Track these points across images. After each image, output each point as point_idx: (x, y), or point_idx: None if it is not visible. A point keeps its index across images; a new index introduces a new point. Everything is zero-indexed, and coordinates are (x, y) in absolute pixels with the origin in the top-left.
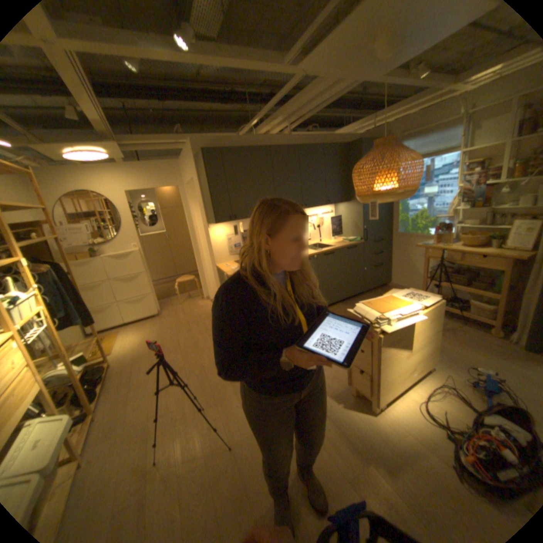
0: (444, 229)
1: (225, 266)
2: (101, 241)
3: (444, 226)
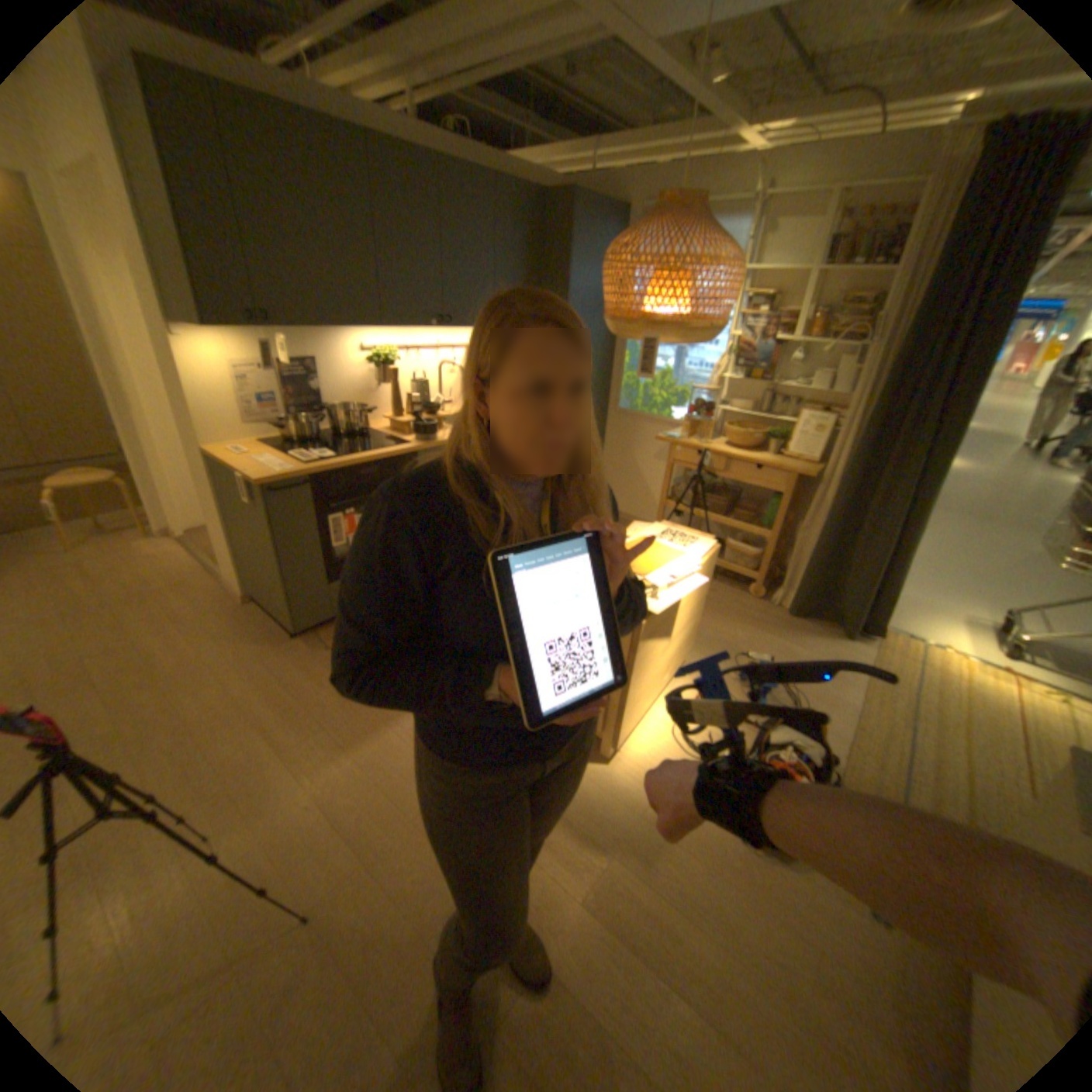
0: (695, 412)
1: (232, 453)
2: None
3: (696, 406)
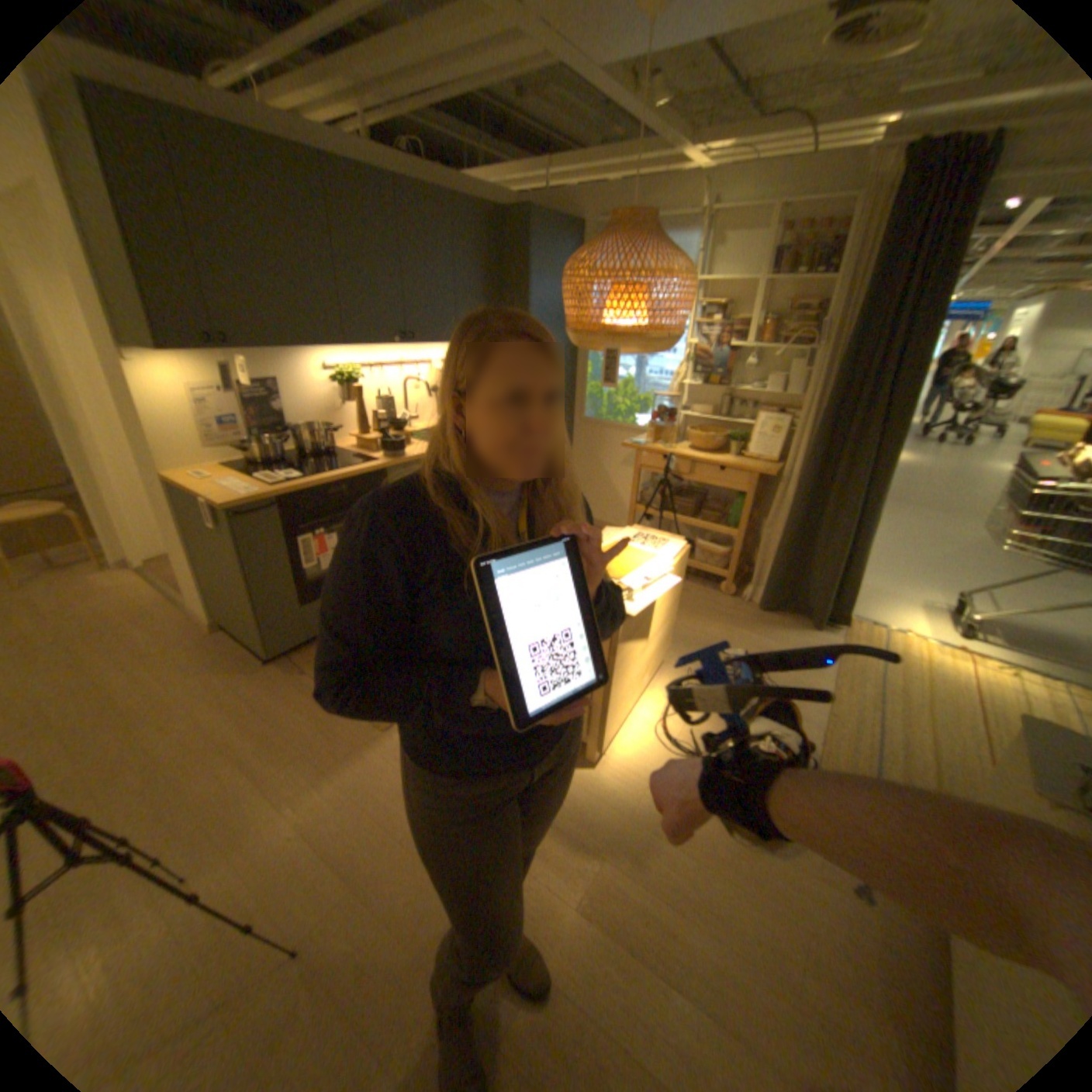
0: (658, 418)
1: (193, 479)
2: None
3: (659, 413)
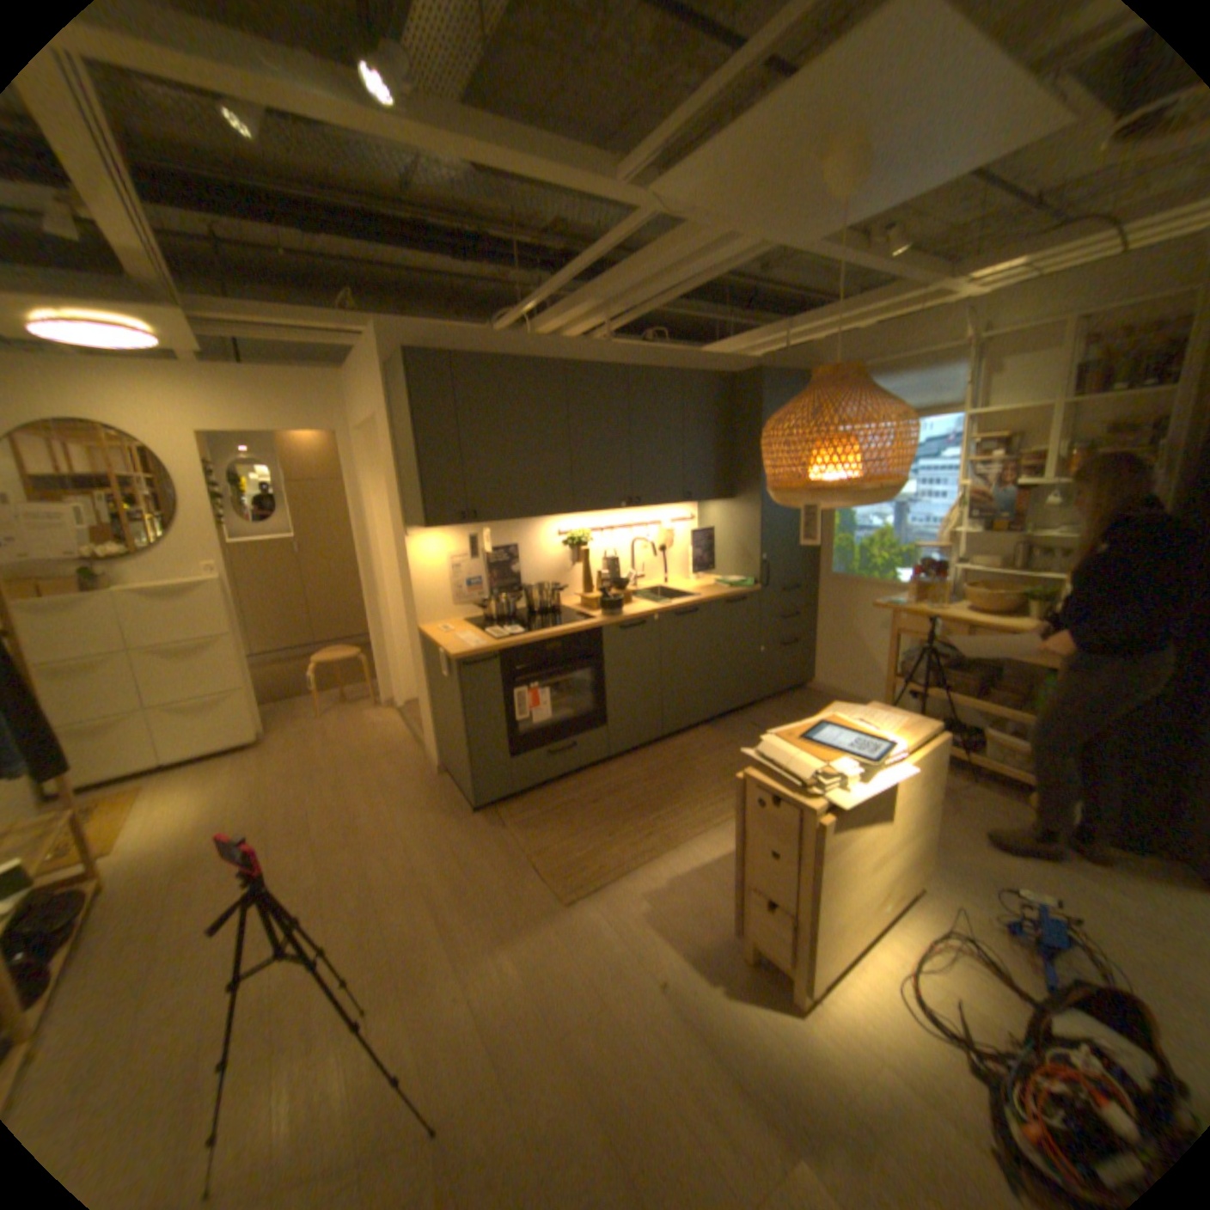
0: (928, 572)
1: (442, 631)
2: (118, 553)
3: (929, 565)
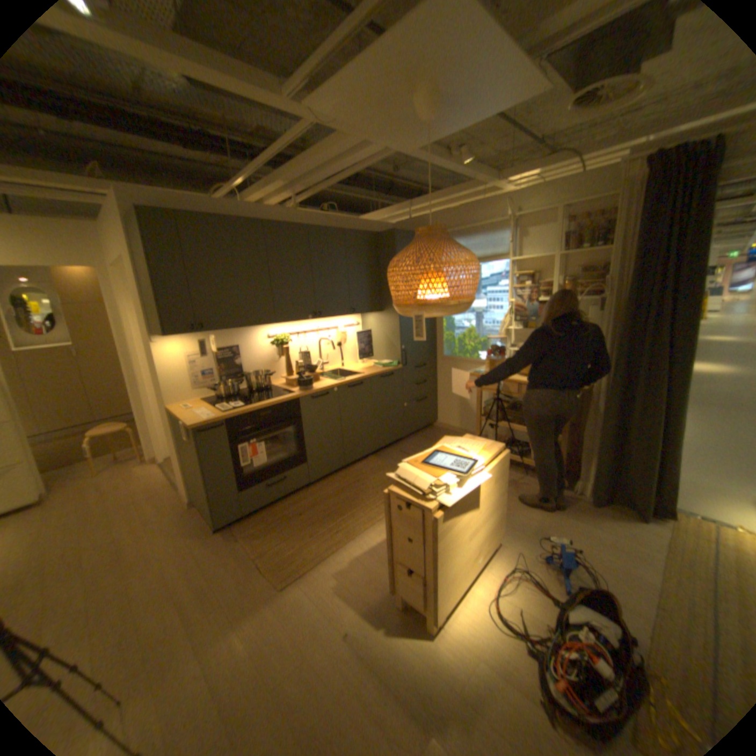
0: (495, 353)
1: (183, 409)
2: None
3: (496, 349)
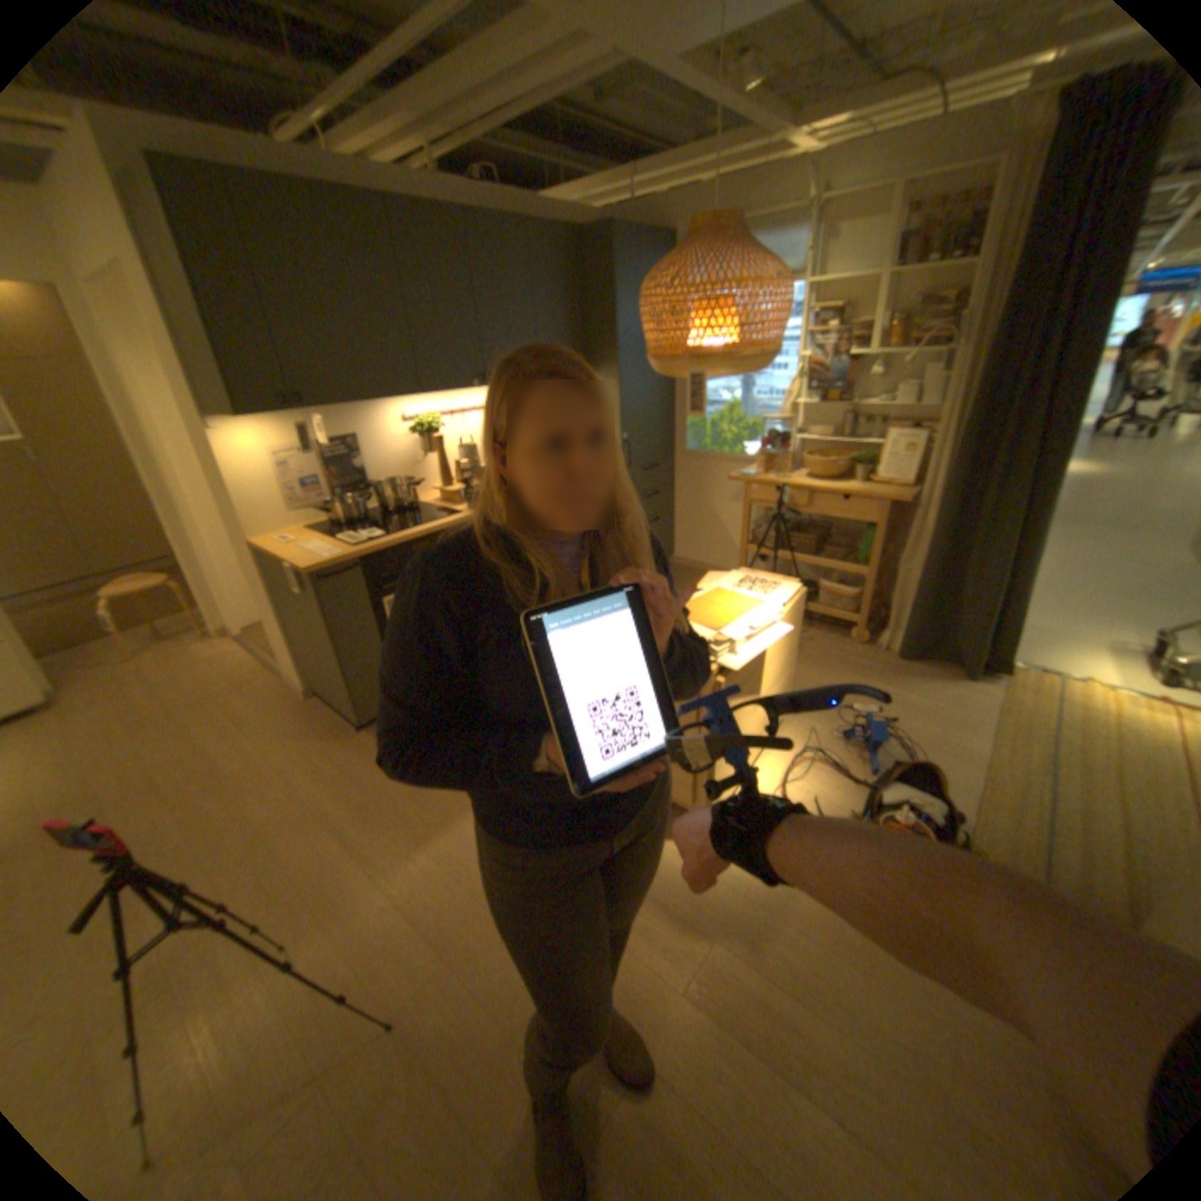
0: (771, 444)
1: (281, 543)
2: None
3: (772, 438)
